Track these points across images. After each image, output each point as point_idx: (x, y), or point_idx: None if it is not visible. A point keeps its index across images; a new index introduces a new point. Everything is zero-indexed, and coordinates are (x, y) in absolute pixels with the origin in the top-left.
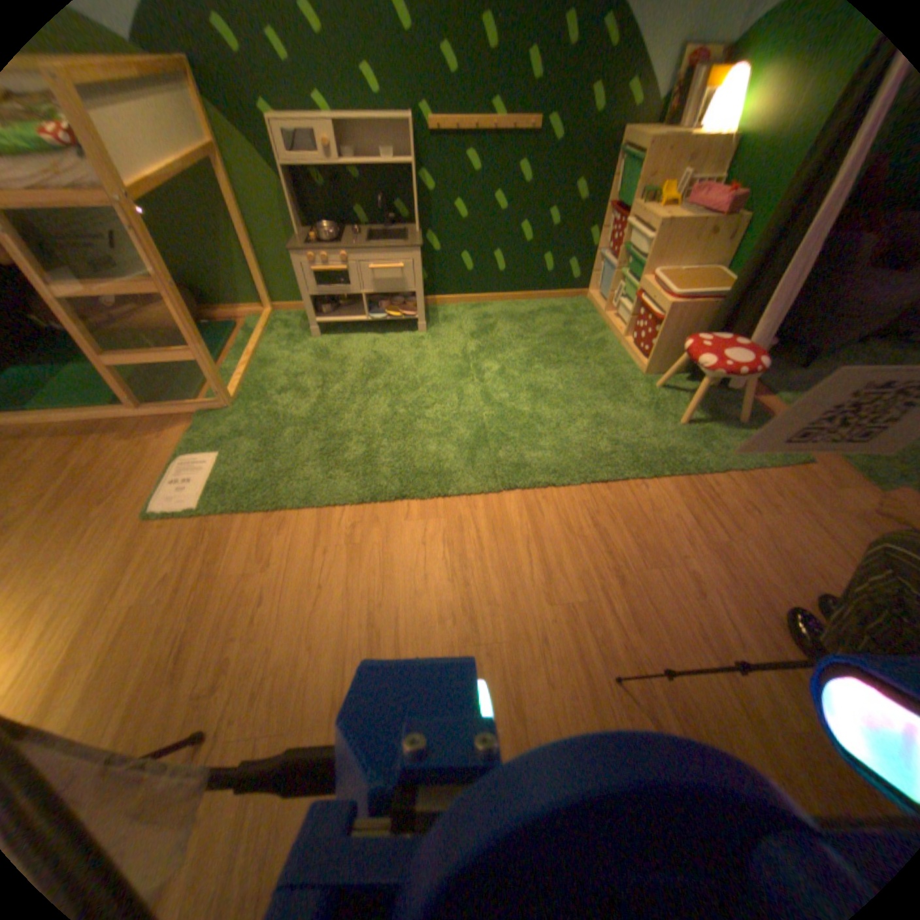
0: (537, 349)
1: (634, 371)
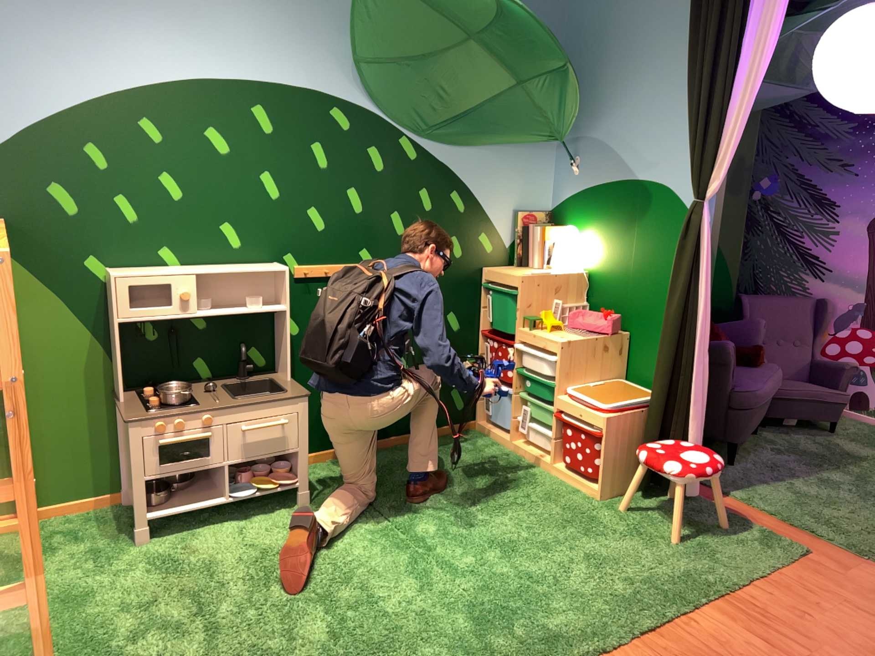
0: (468, 495)
1: (587, 496)
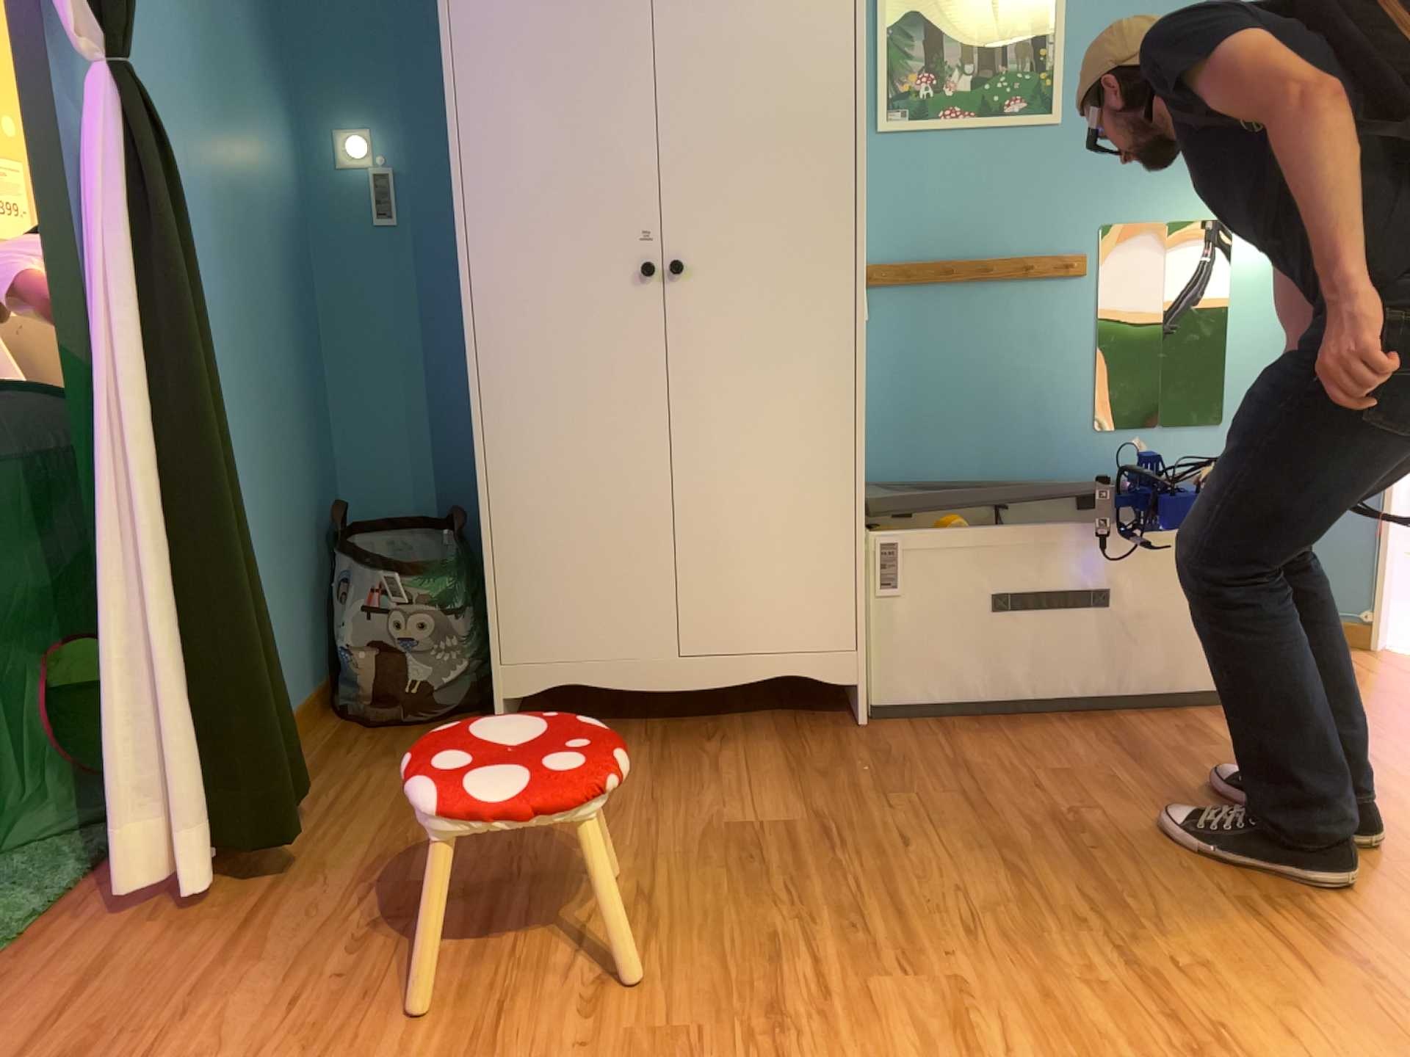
0: None
1: None
